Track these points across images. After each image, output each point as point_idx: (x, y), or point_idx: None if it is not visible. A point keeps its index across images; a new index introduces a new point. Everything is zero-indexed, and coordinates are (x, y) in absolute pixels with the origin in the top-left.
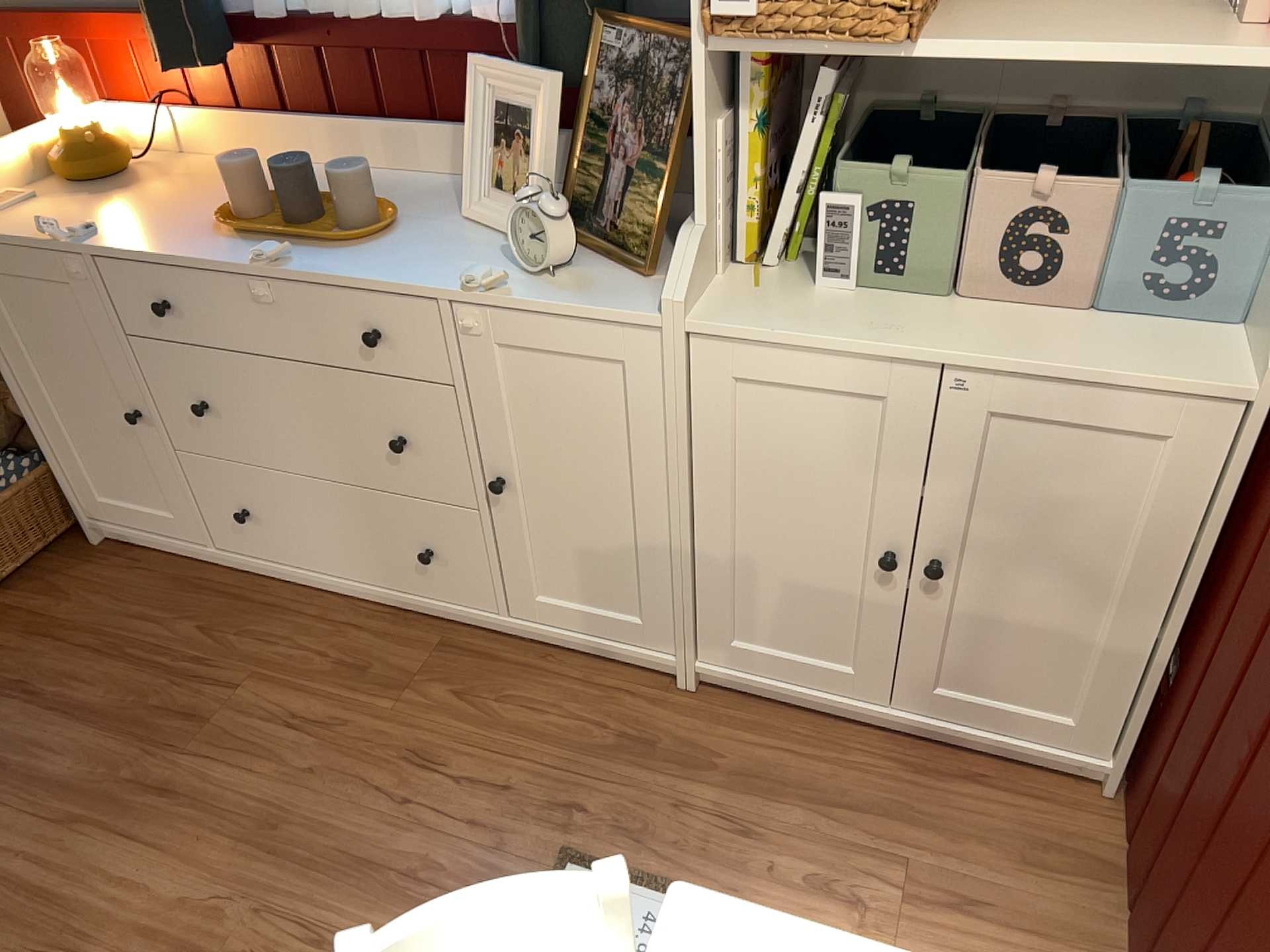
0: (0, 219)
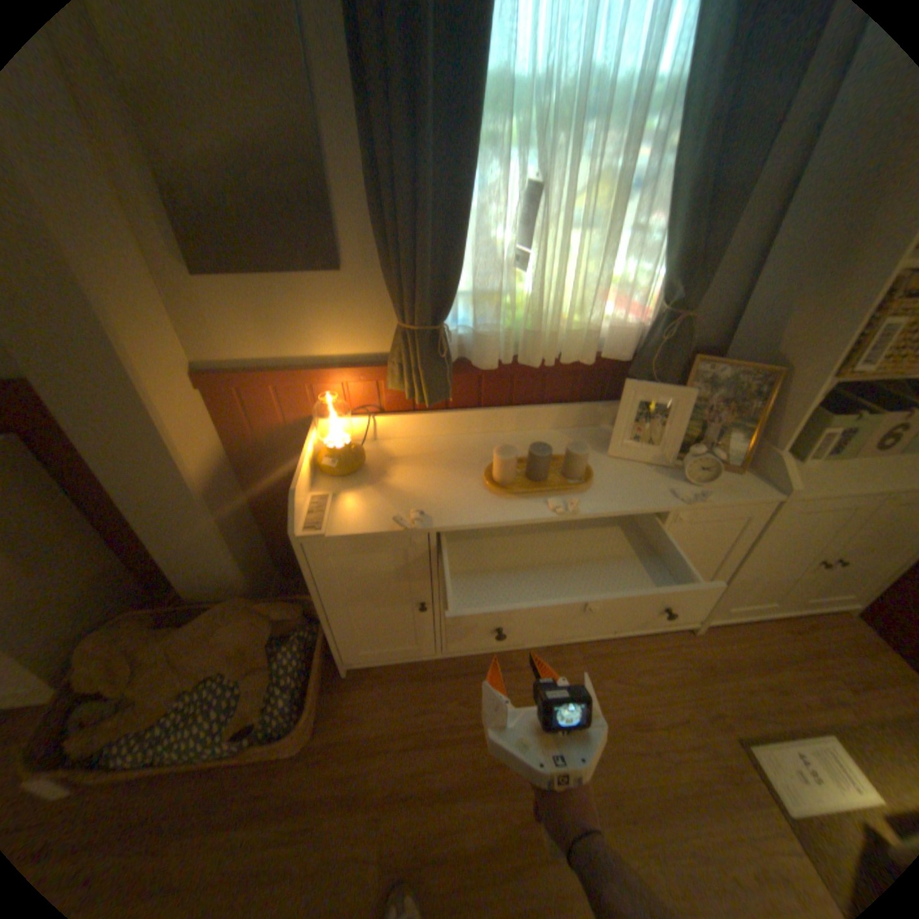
0: (327, 519)
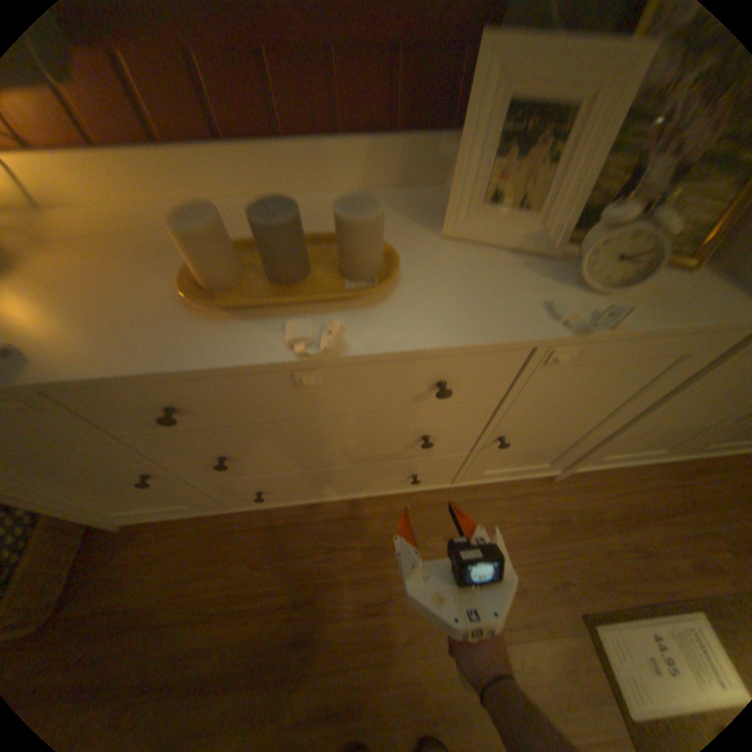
0: None
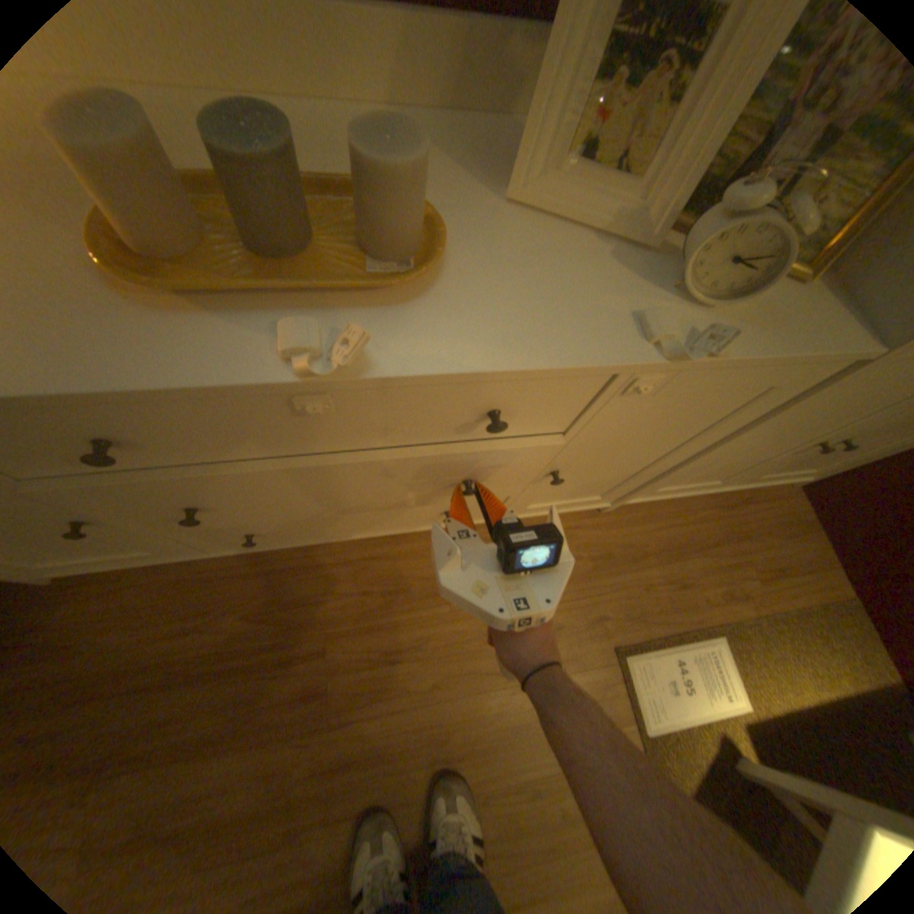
0: None
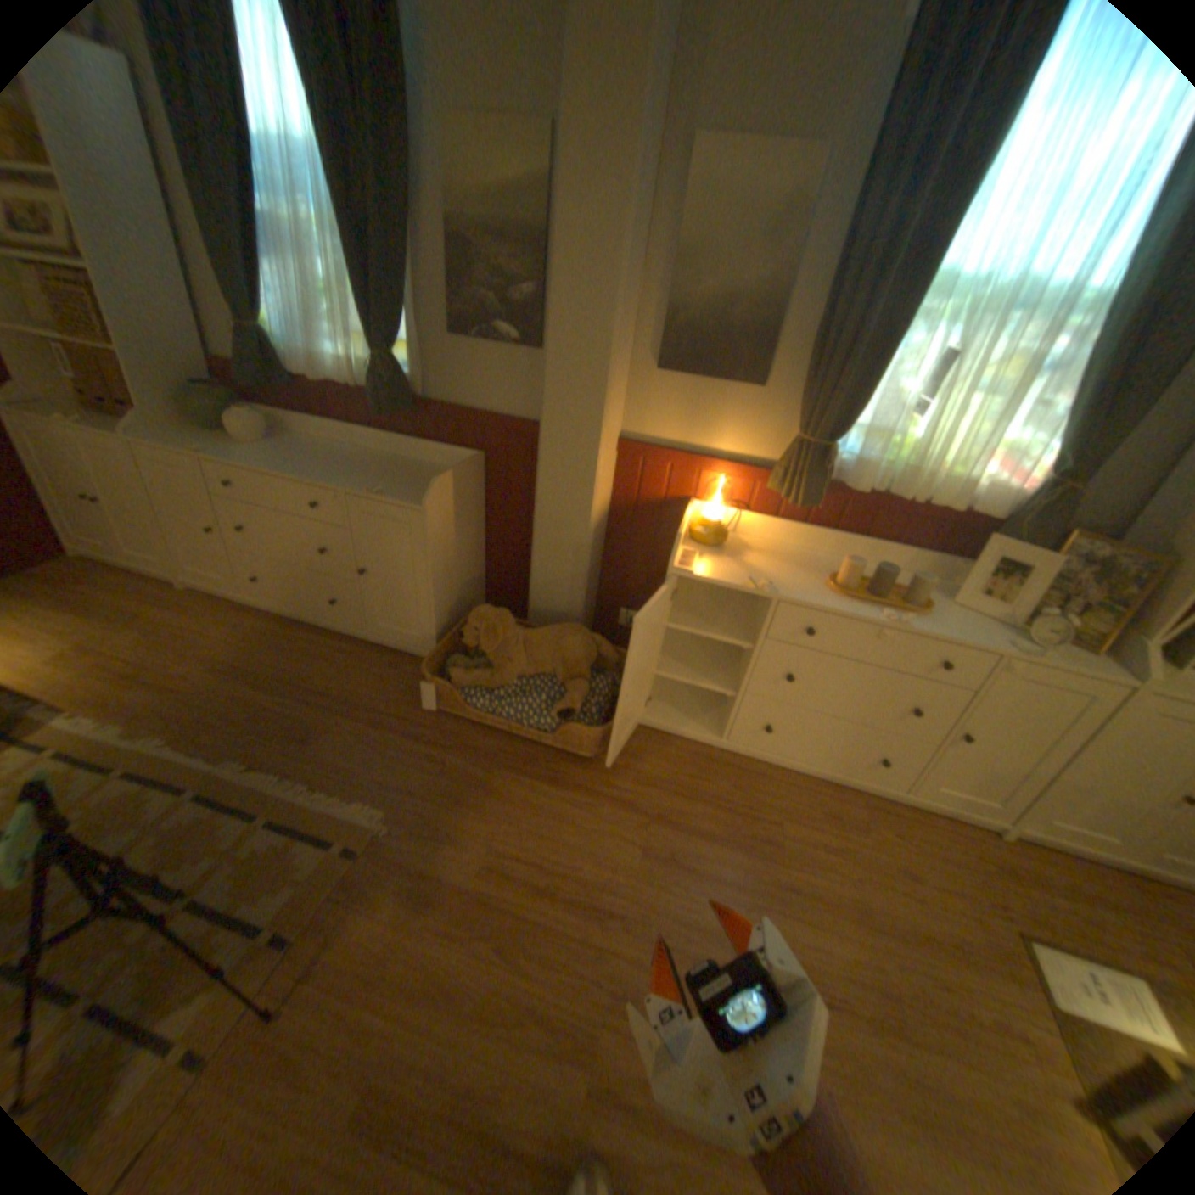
0: (694, 565)
